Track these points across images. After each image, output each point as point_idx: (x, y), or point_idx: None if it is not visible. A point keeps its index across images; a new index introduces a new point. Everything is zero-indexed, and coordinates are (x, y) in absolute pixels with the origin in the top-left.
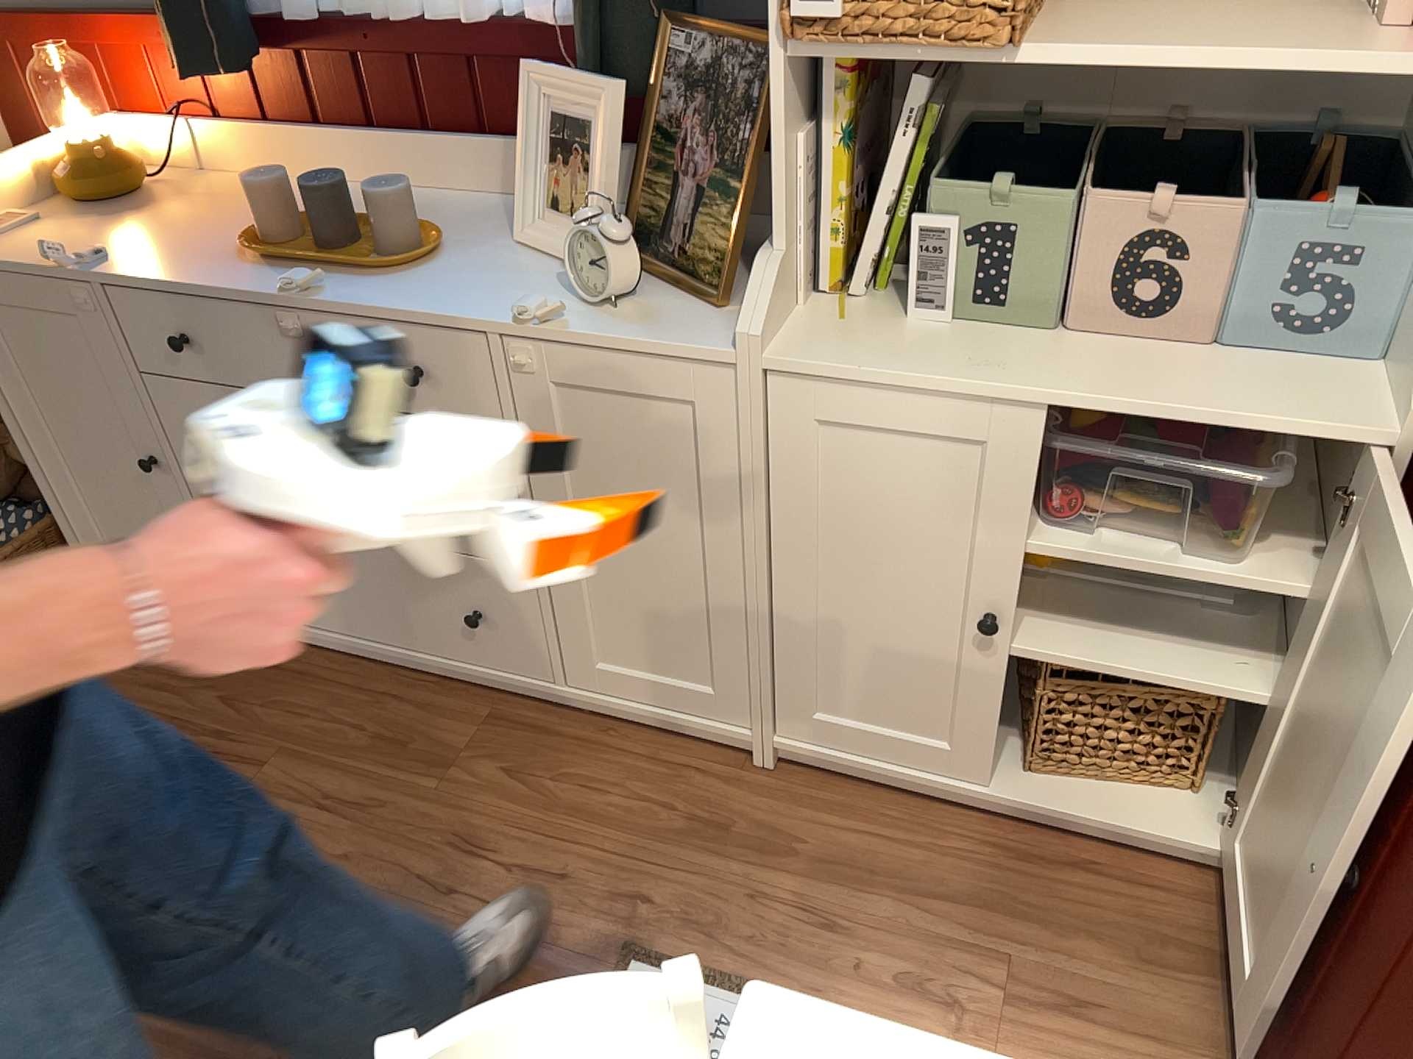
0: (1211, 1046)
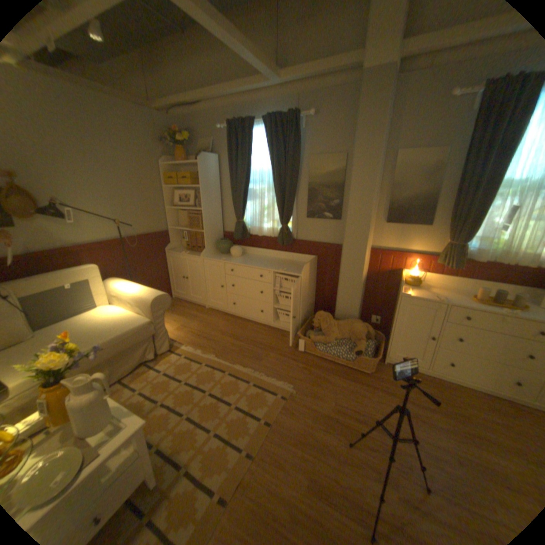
0: None
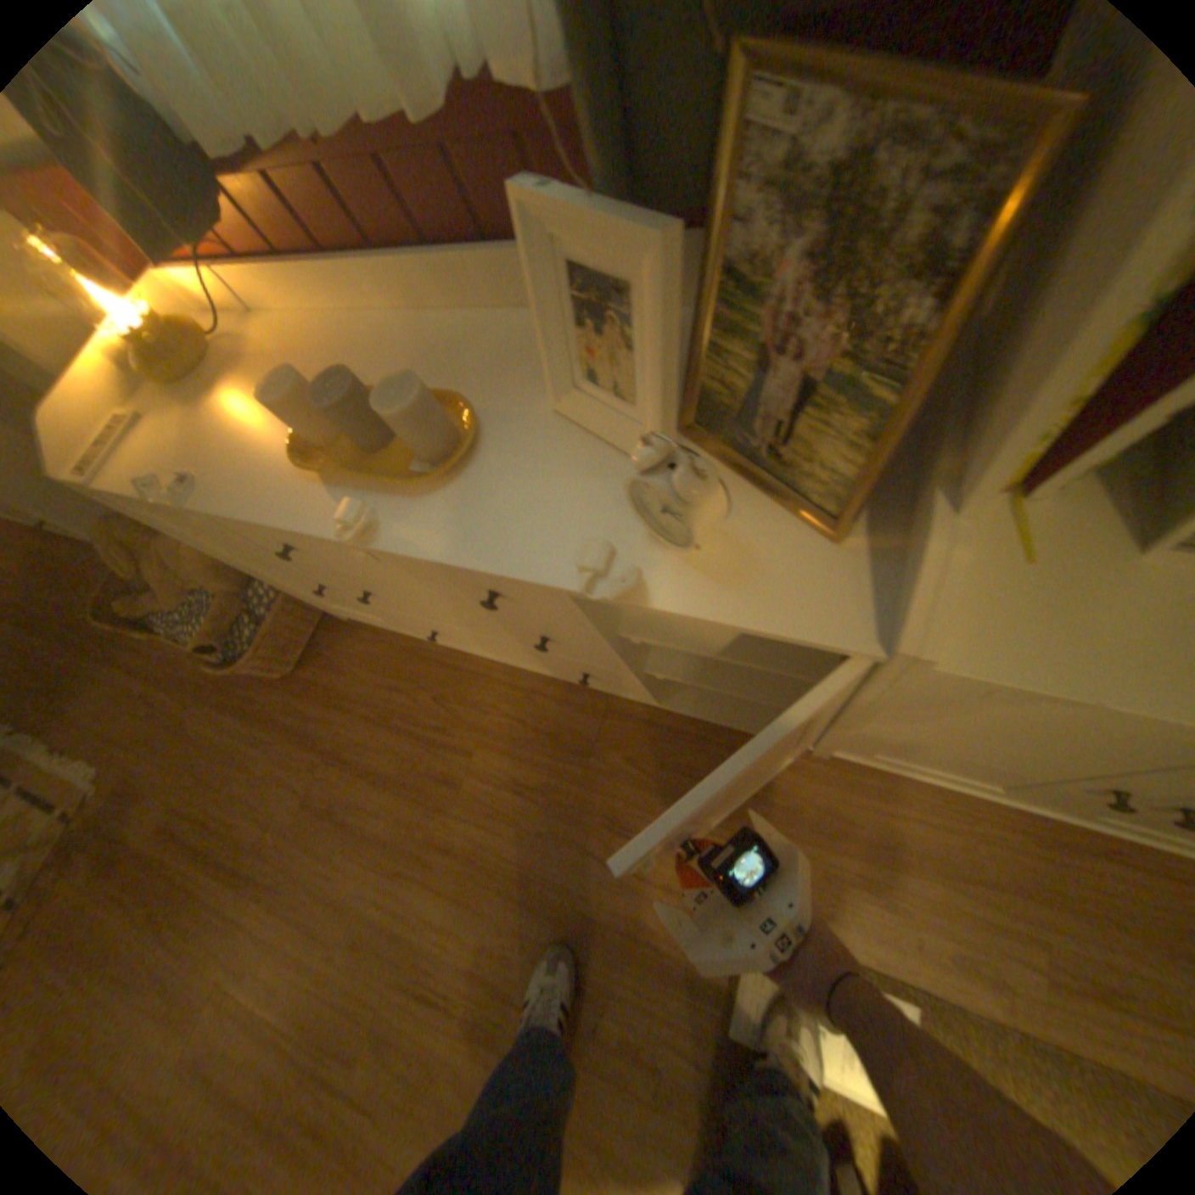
0: None
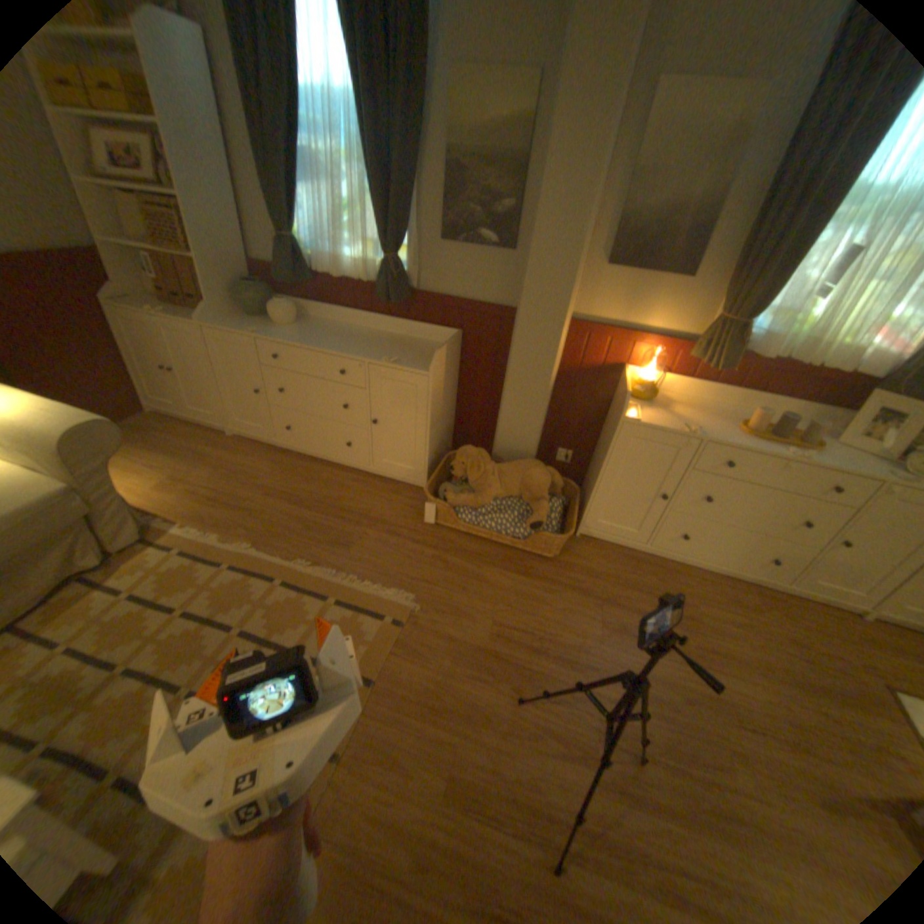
0: None
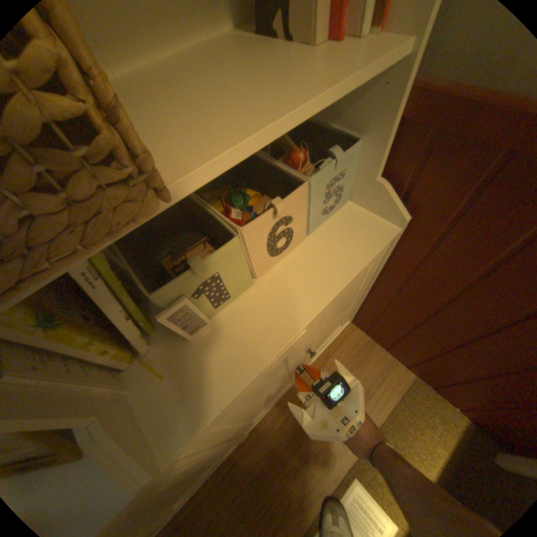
0: (393, 368)
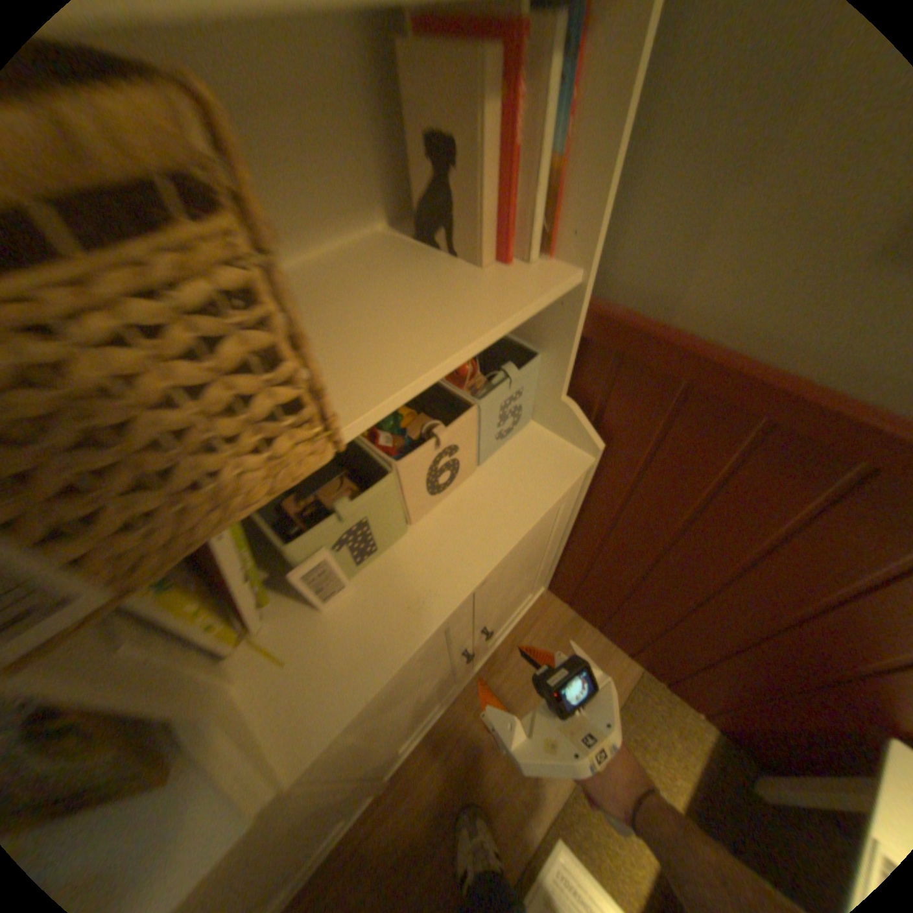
0: (609, 658)
